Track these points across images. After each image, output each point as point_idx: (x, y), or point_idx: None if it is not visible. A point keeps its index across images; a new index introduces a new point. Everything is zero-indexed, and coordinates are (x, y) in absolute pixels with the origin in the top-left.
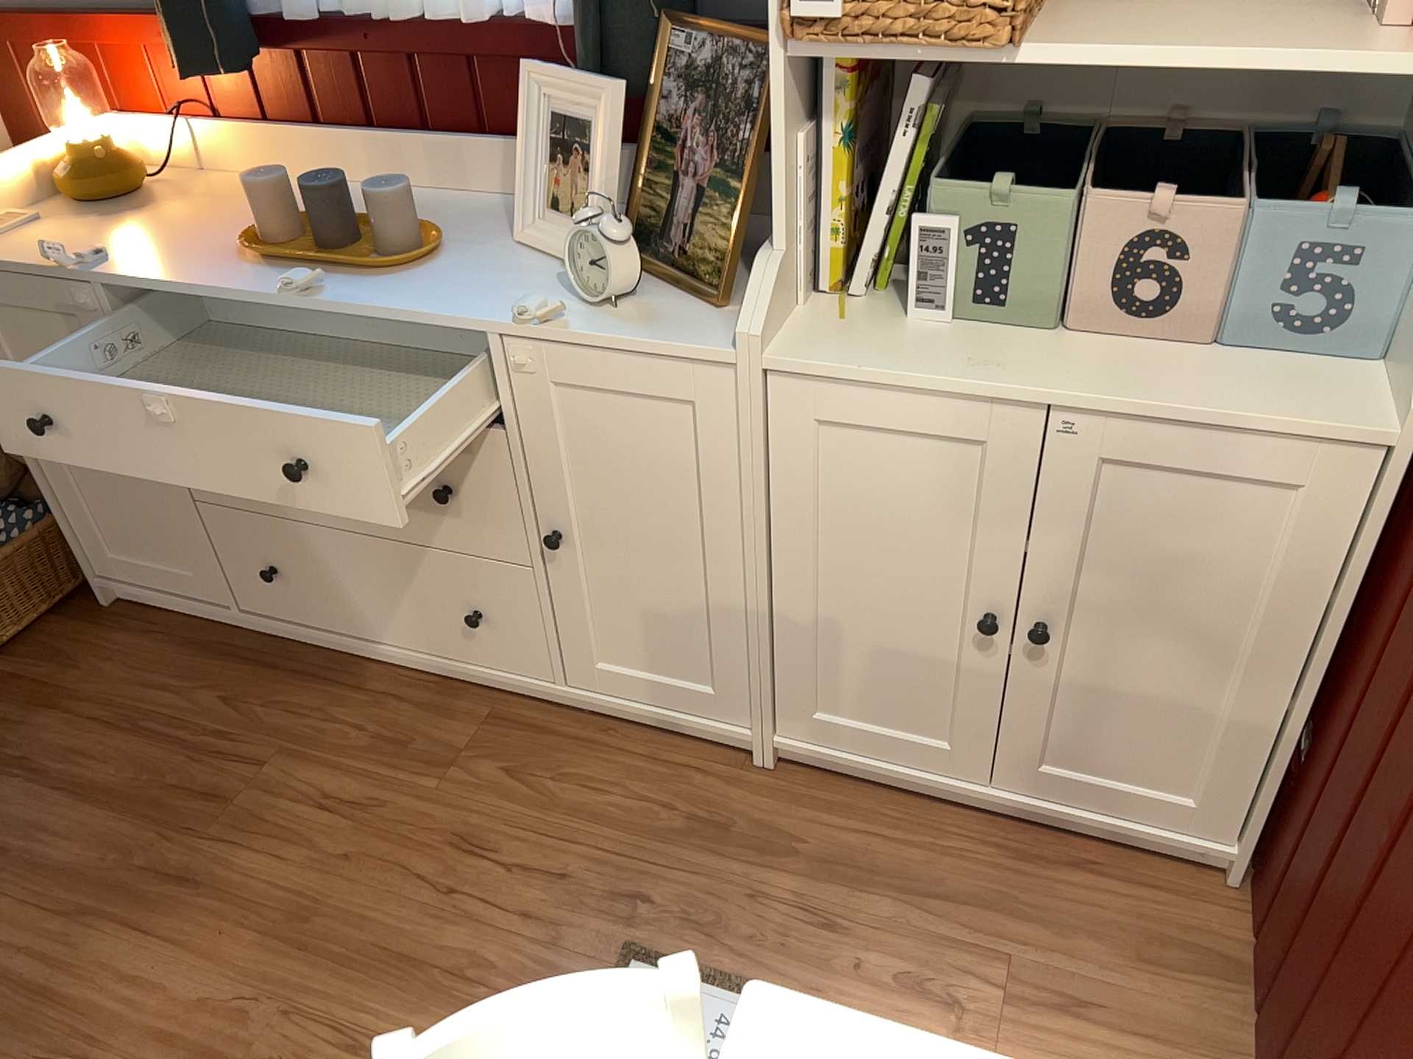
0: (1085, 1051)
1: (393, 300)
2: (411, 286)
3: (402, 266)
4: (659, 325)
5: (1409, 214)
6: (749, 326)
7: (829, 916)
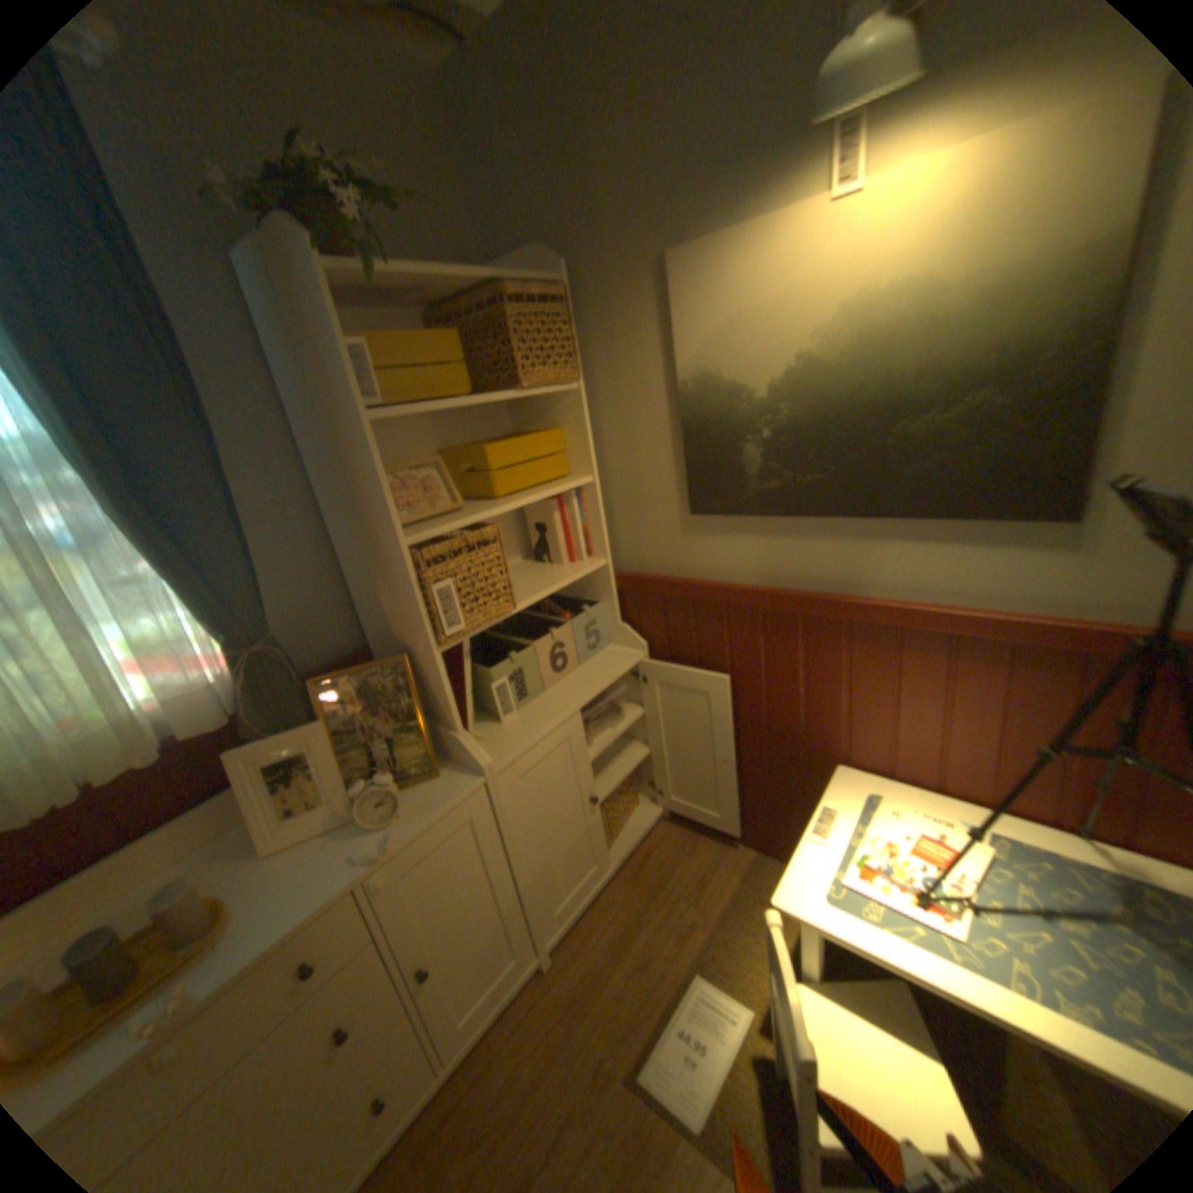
0: (723, 889)
1: (249, 947)
2: (240, 934)
3: (217, 930)
4: (429, 803)
5: (596, 602)
6: (481, 763)
7: (643, 966)
